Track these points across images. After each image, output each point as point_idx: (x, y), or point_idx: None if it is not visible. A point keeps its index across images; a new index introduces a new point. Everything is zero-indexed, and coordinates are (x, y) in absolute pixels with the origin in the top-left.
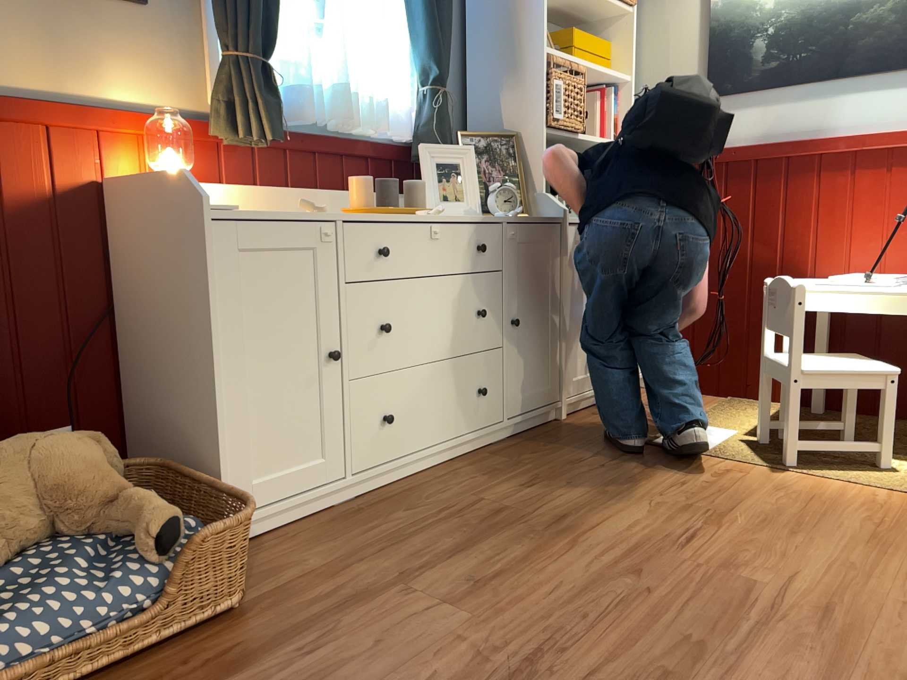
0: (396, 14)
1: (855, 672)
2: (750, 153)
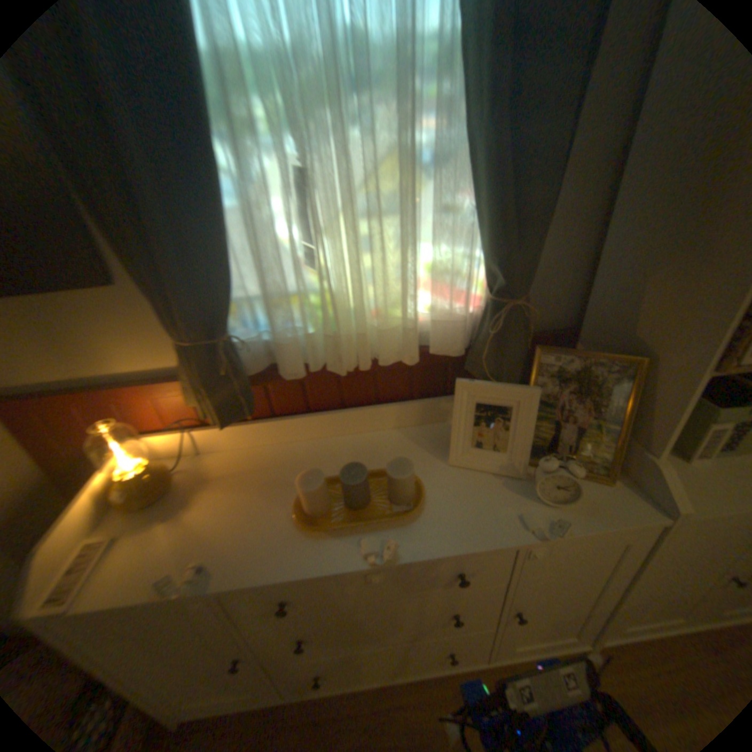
0: (459, 178)
1: None
2: None
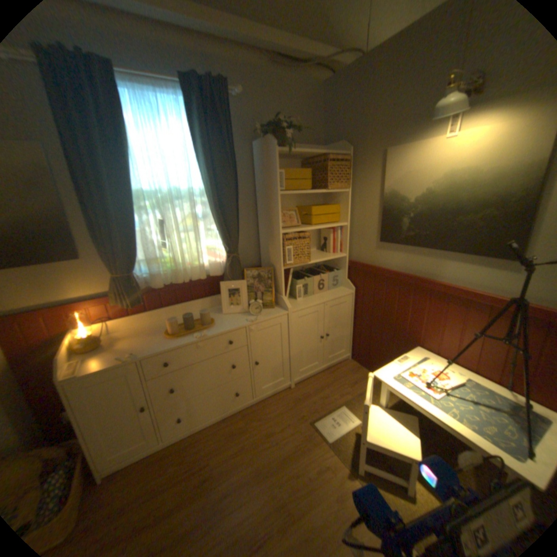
0: (210, 222)
1: None
2: (397, 277)
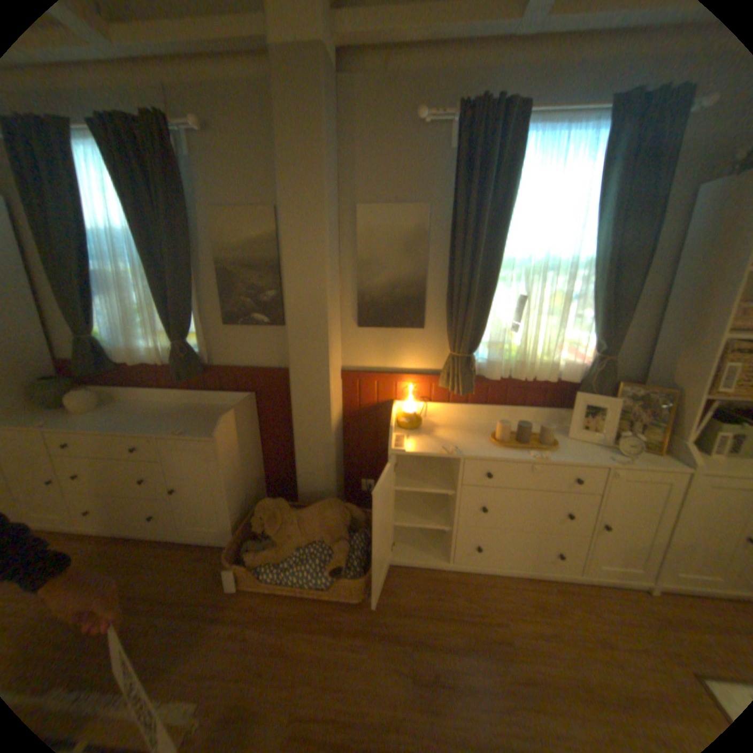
0: (586, 306)
1: None
2: None
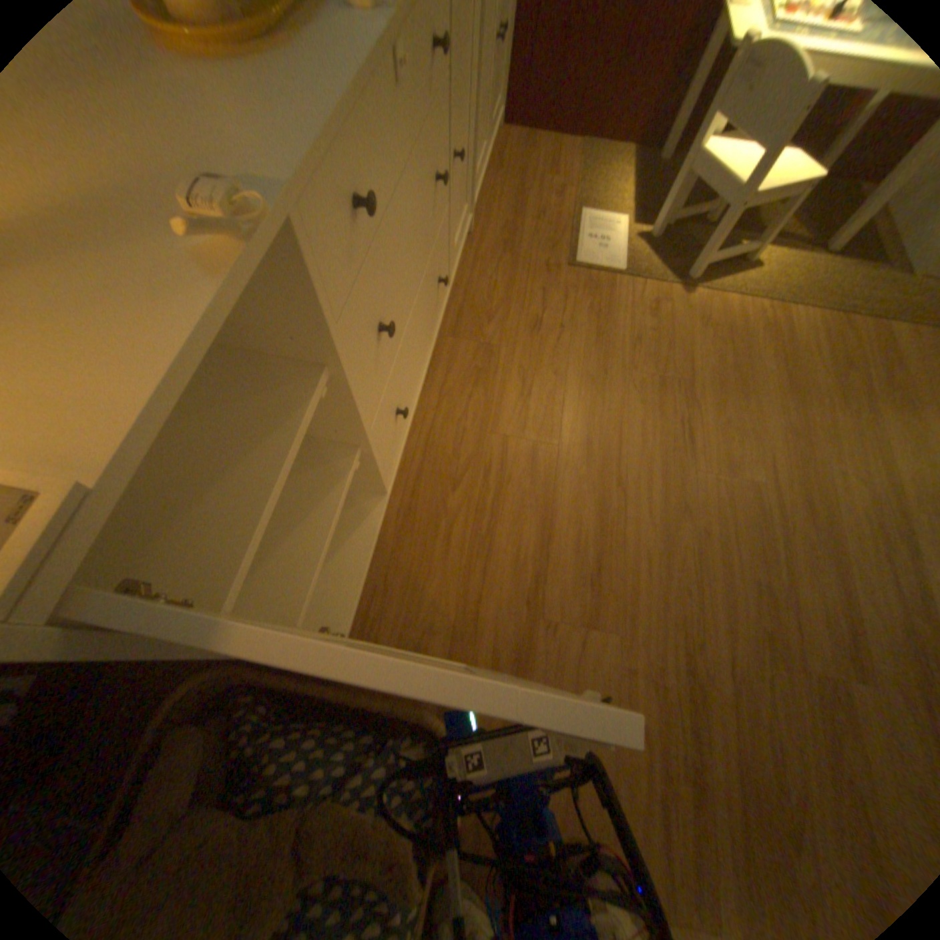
0: None
1: (847, 569)
2: None
